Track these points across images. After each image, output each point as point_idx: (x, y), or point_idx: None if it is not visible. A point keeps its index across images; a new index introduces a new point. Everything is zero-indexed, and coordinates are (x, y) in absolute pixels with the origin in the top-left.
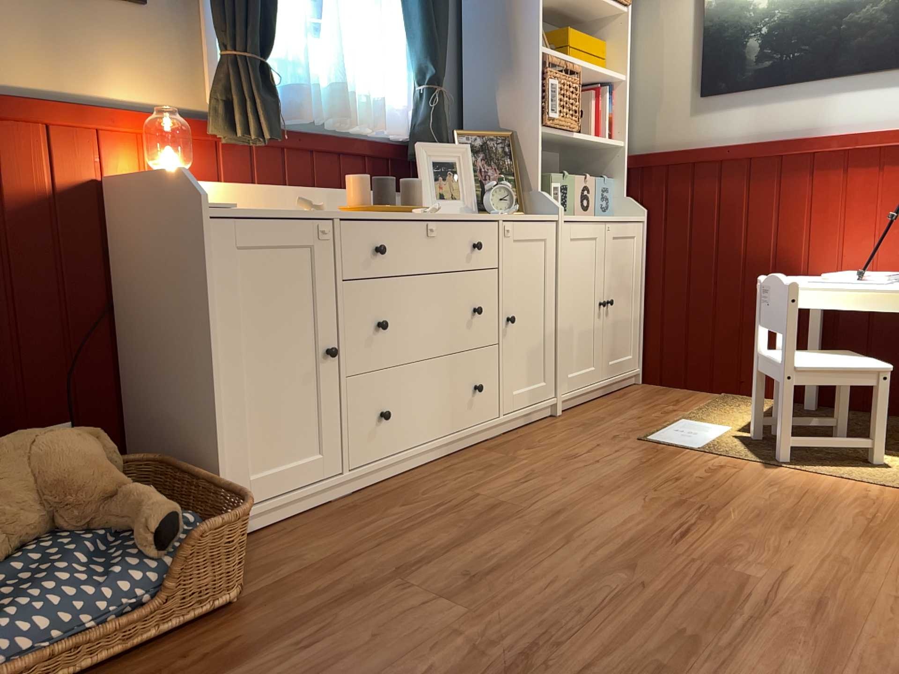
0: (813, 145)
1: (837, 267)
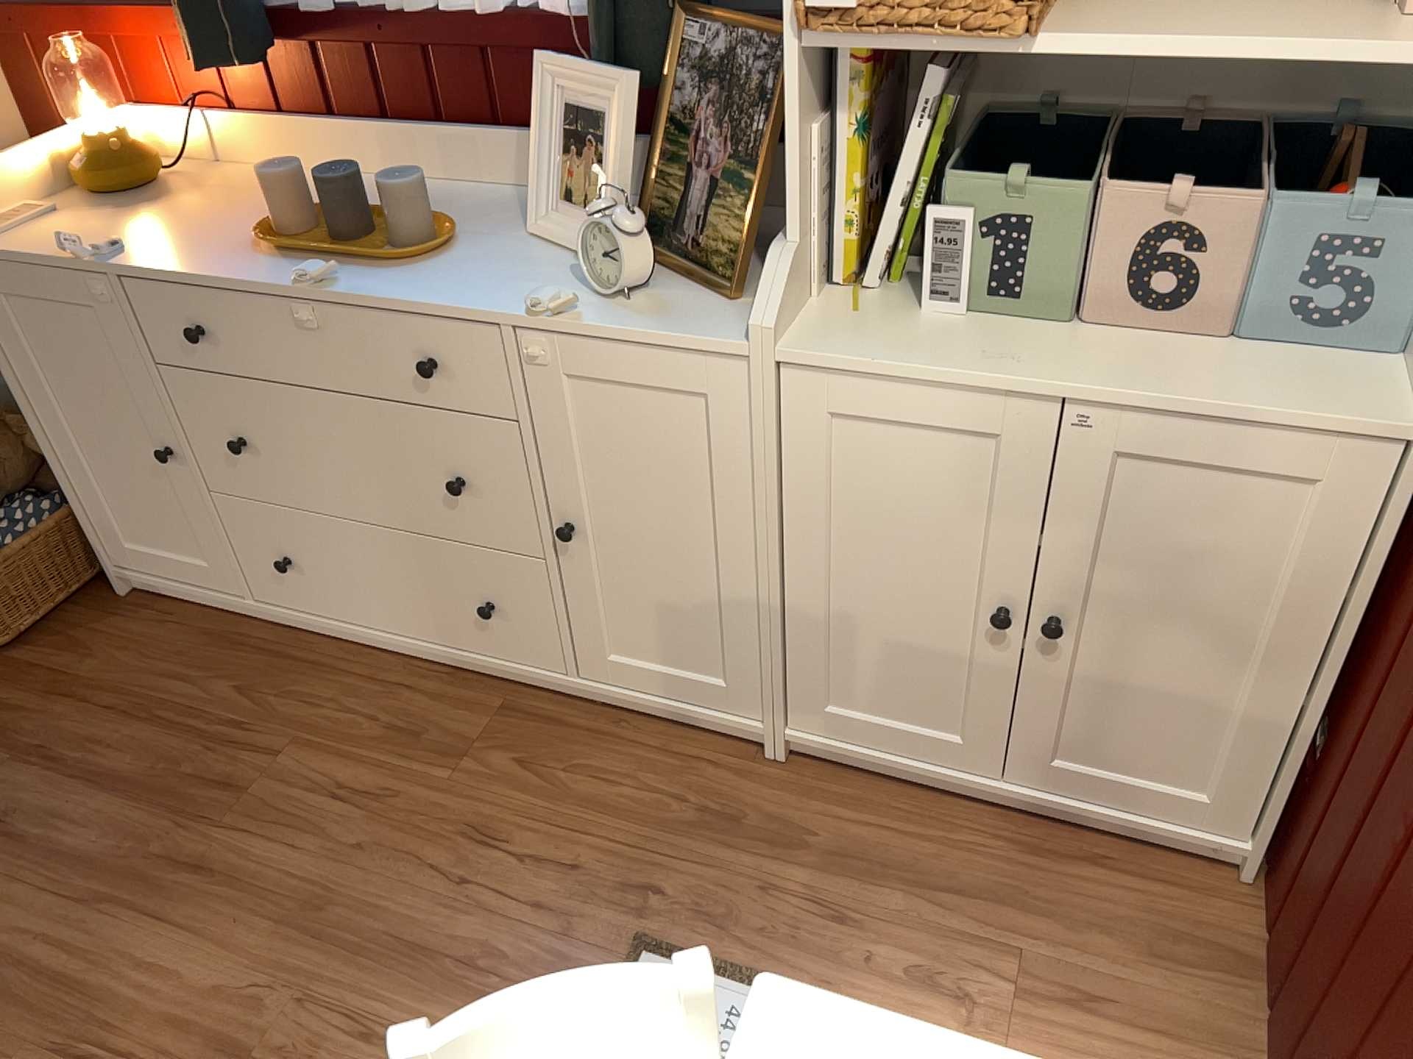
0: None
1: None
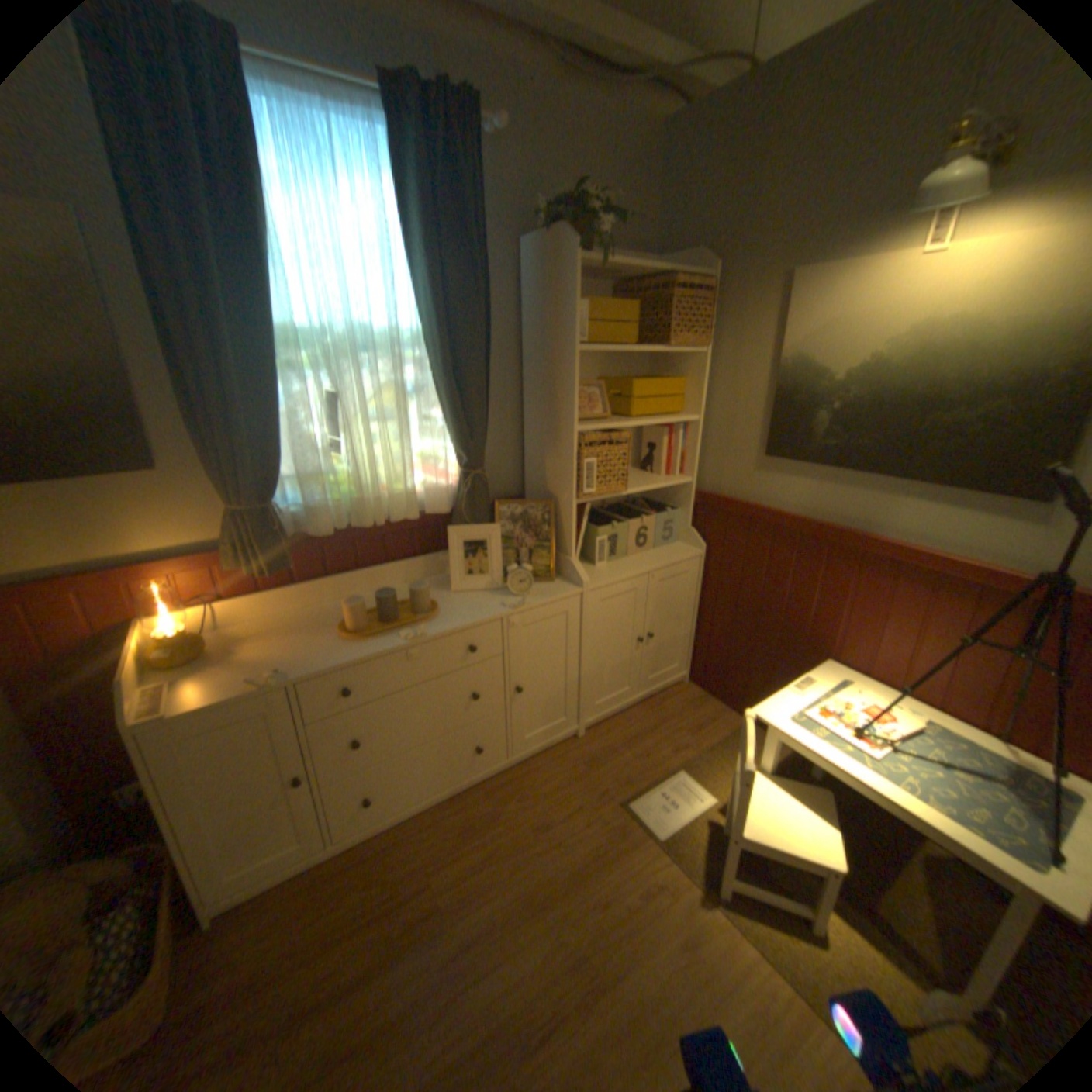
0: (868, 545)
1: (870, 669)
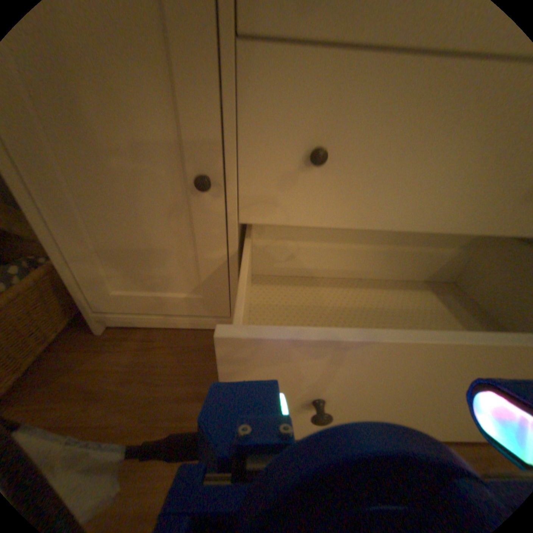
0: None
1: None
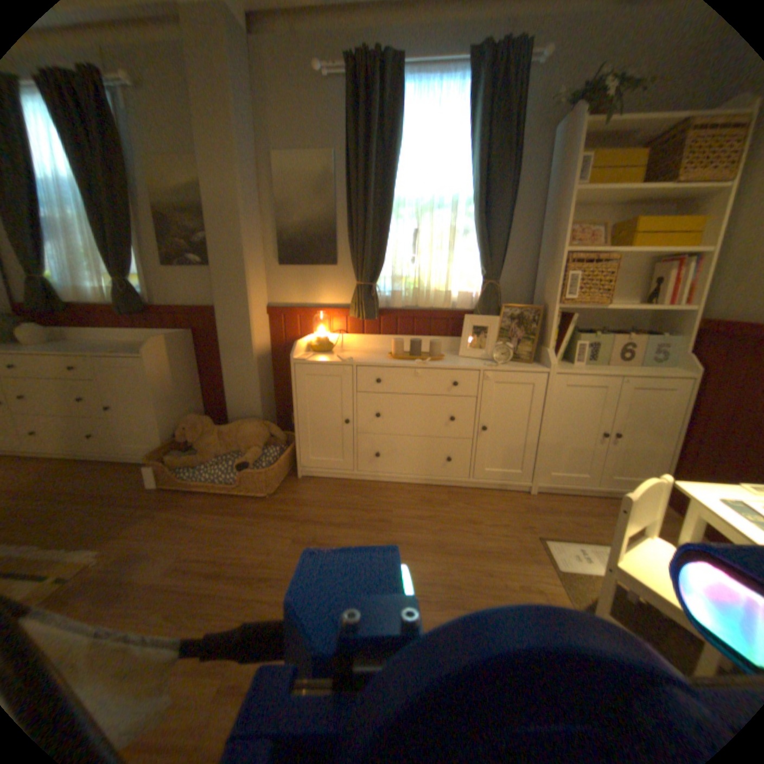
0: None
1: None
